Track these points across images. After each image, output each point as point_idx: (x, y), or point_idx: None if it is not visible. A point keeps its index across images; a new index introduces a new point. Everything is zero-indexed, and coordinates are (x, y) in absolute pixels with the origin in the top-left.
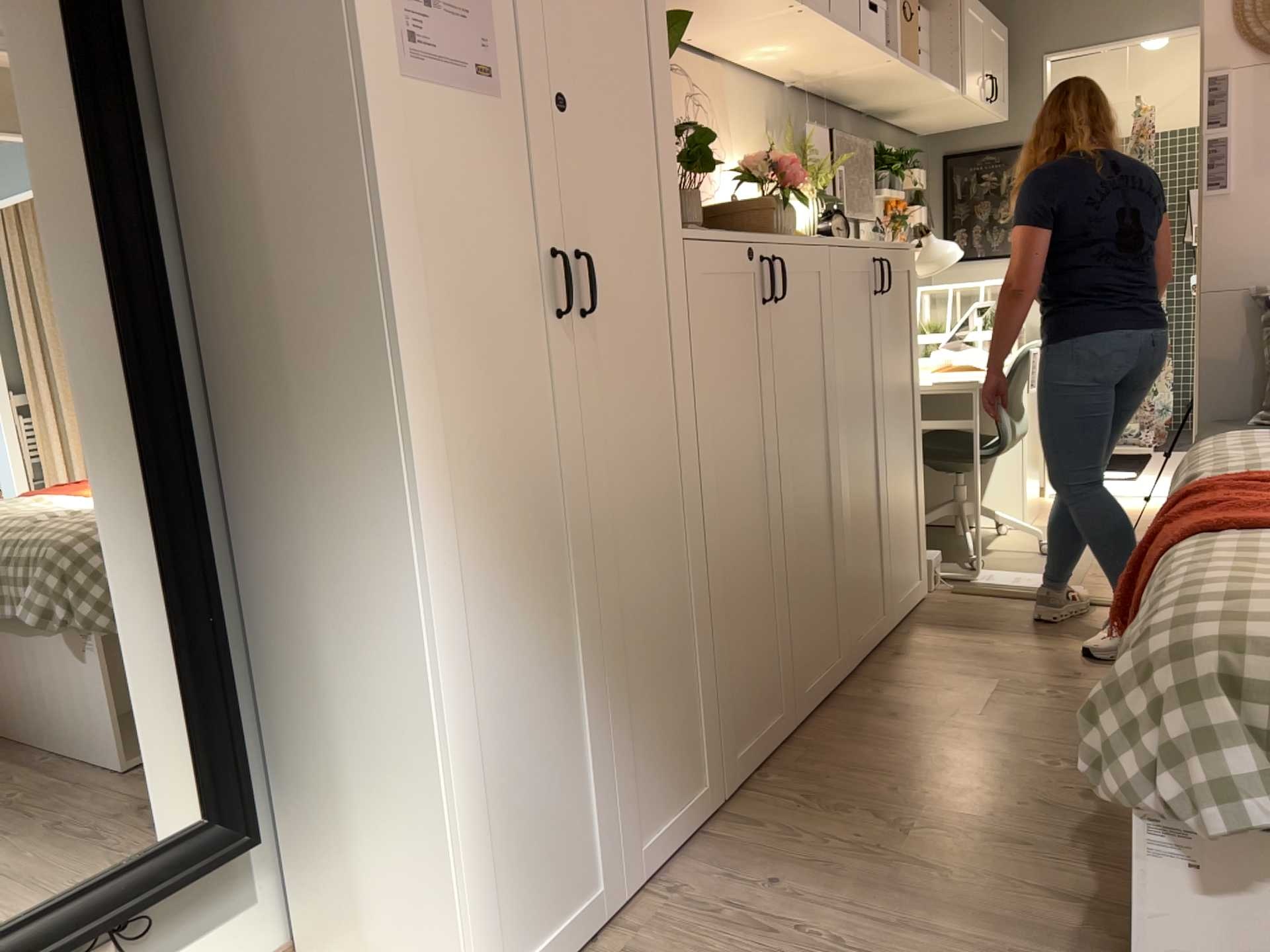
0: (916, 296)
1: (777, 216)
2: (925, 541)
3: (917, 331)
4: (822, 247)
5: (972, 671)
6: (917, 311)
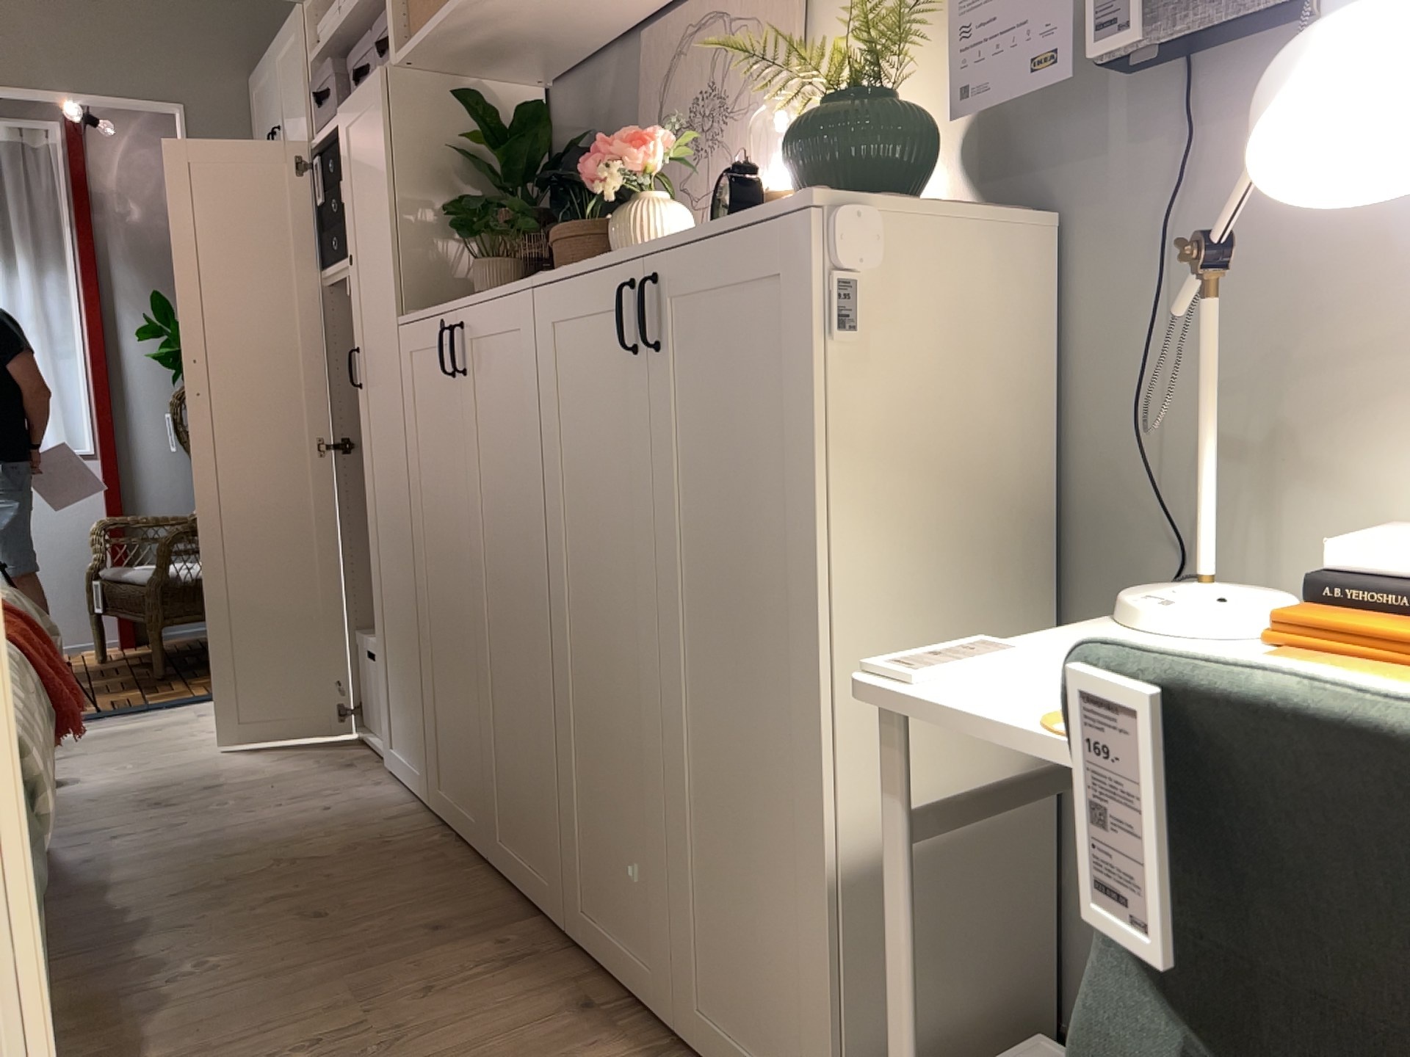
0: (810, 347)
1: (611, 235)
2: (825, 1041)
3: (812, 449)
4: (518, 294)
5: (443, 1045)
6: (811, 391)
